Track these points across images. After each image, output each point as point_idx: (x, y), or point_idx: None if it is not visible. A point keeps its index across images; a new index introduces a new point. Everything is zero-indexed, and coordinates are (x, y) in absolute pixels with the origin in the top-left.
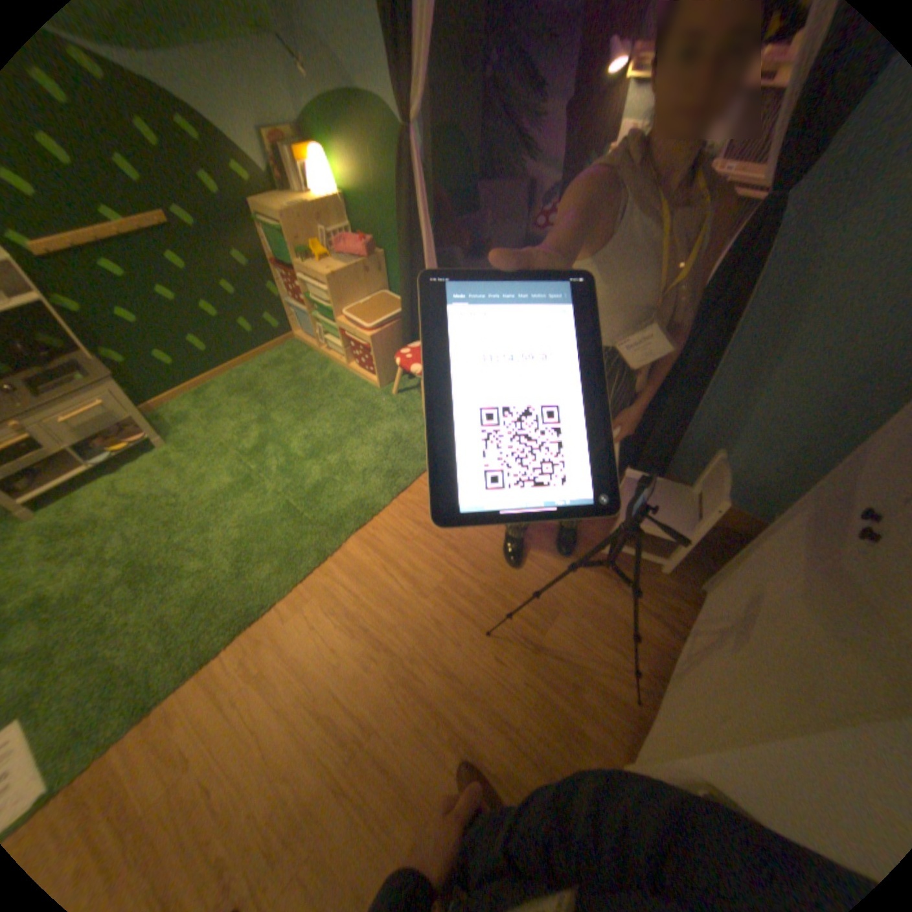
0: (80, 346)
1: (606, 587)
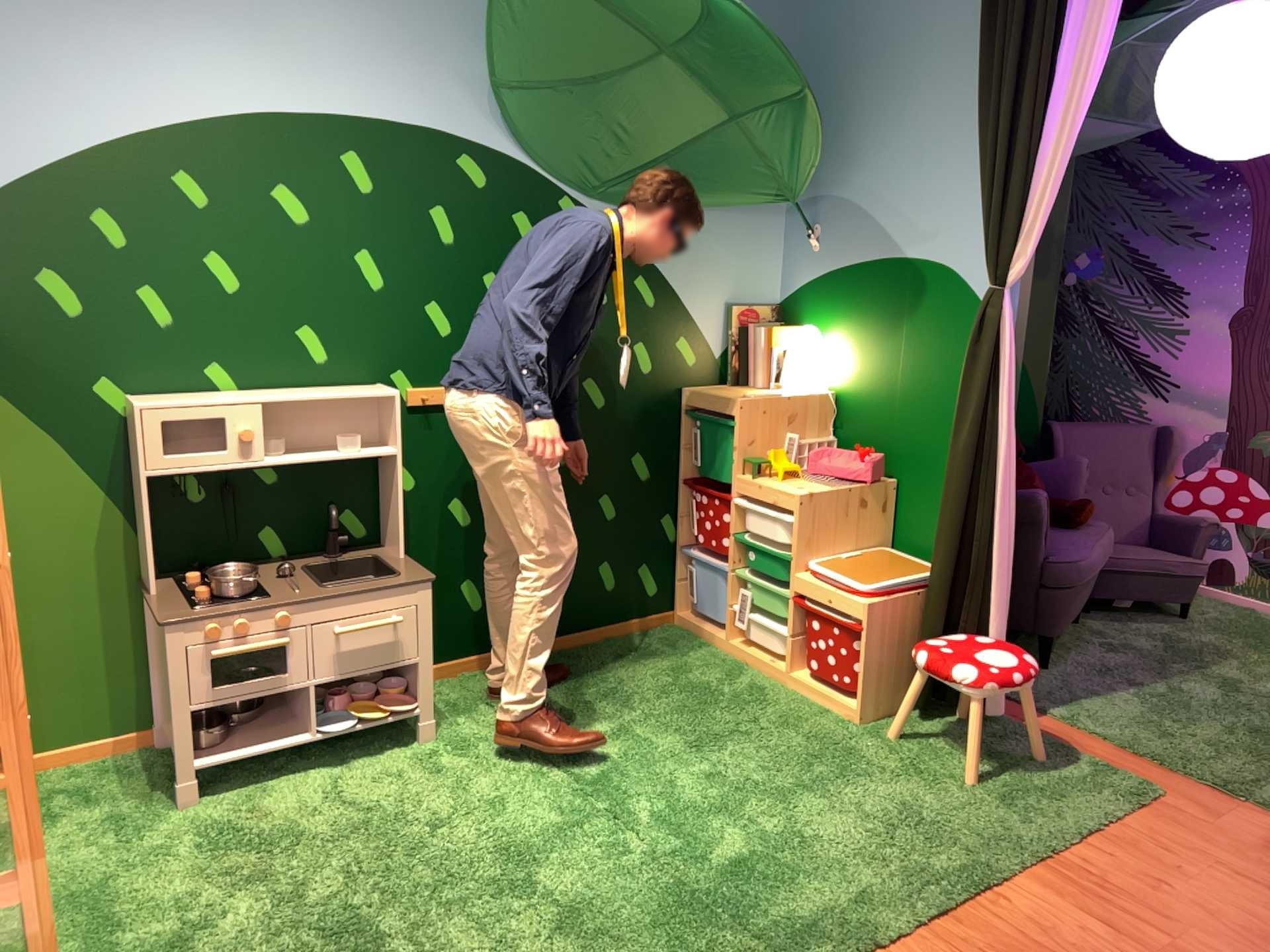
0: (401, 532)
1: None
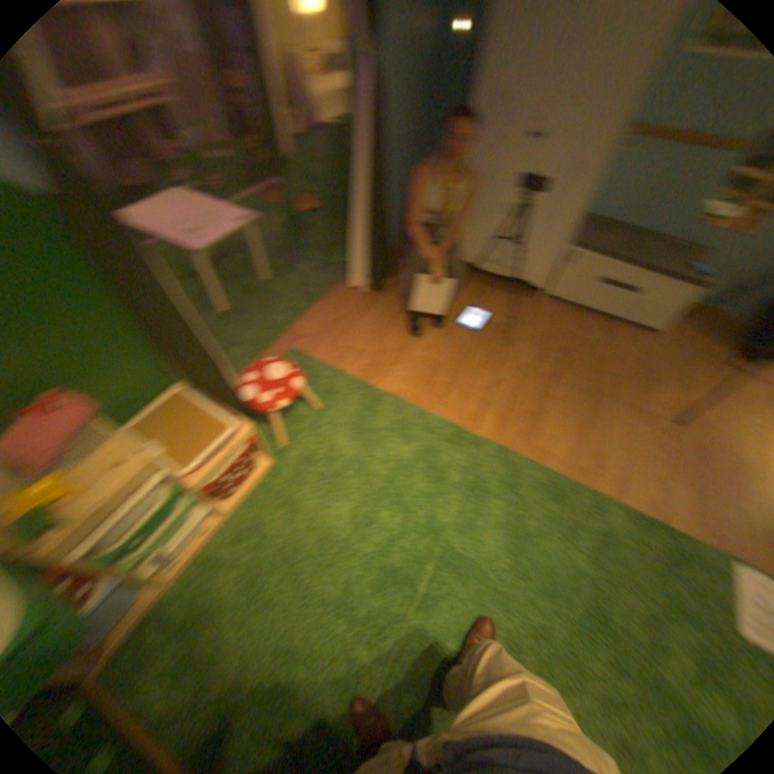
0: None
1: (457, 300)
